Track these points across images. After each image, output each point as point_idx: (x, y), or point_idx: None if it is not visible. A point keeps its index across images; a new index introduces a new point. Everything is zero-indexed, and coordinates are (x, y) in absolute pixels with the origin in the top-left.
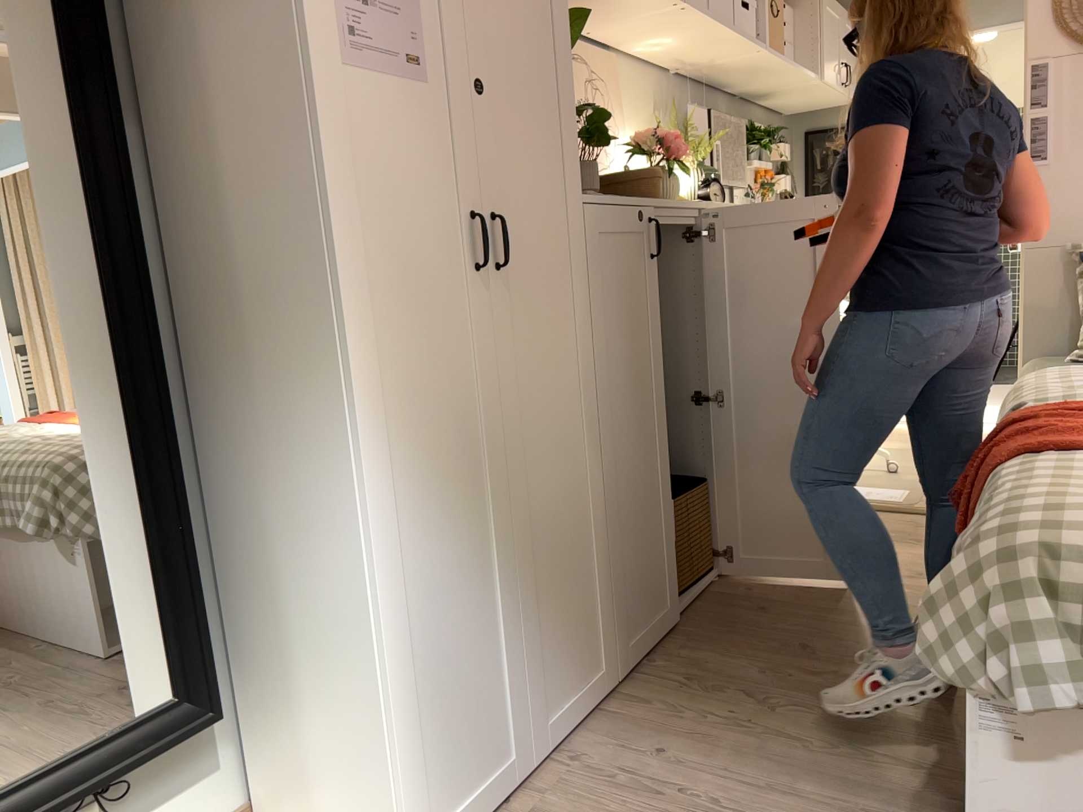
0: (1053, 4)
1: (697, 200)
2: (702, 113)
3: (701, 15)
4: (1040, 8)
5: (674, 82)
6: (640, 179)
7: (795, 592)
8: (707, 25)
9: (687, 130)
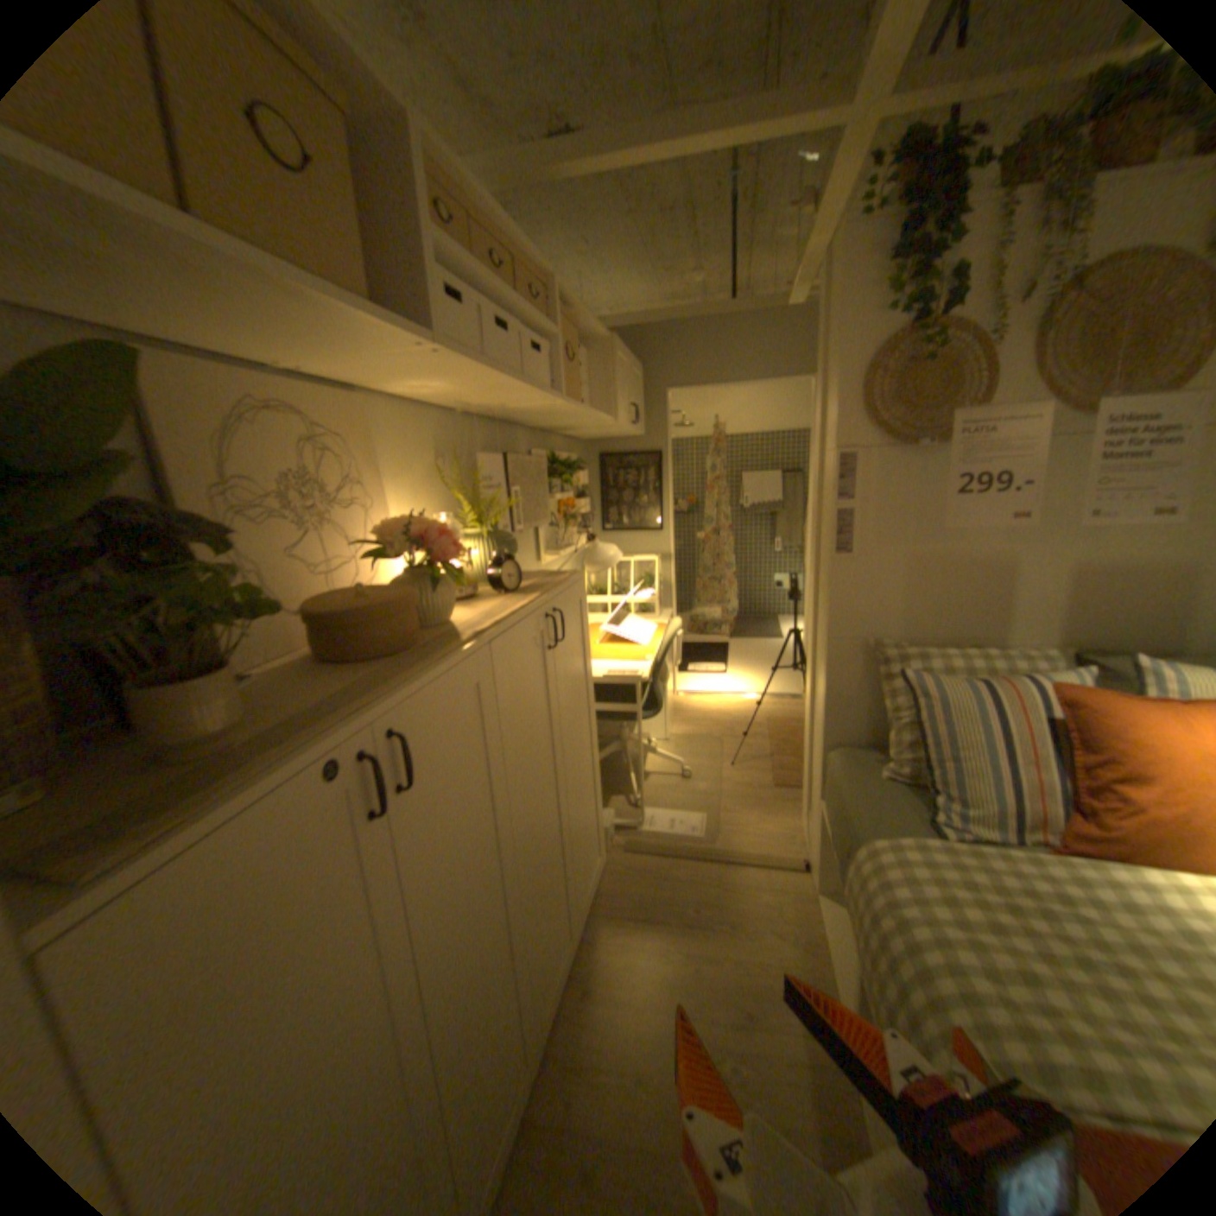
0: (868, 391)
1: (477, 639)
2: (502, 457)
3: (477, 361)
4: (855, 393)
5: (466, 424)
6: (382, 619)
7: (622, 1099)
8: (490, 373)
9: (483, 482)
